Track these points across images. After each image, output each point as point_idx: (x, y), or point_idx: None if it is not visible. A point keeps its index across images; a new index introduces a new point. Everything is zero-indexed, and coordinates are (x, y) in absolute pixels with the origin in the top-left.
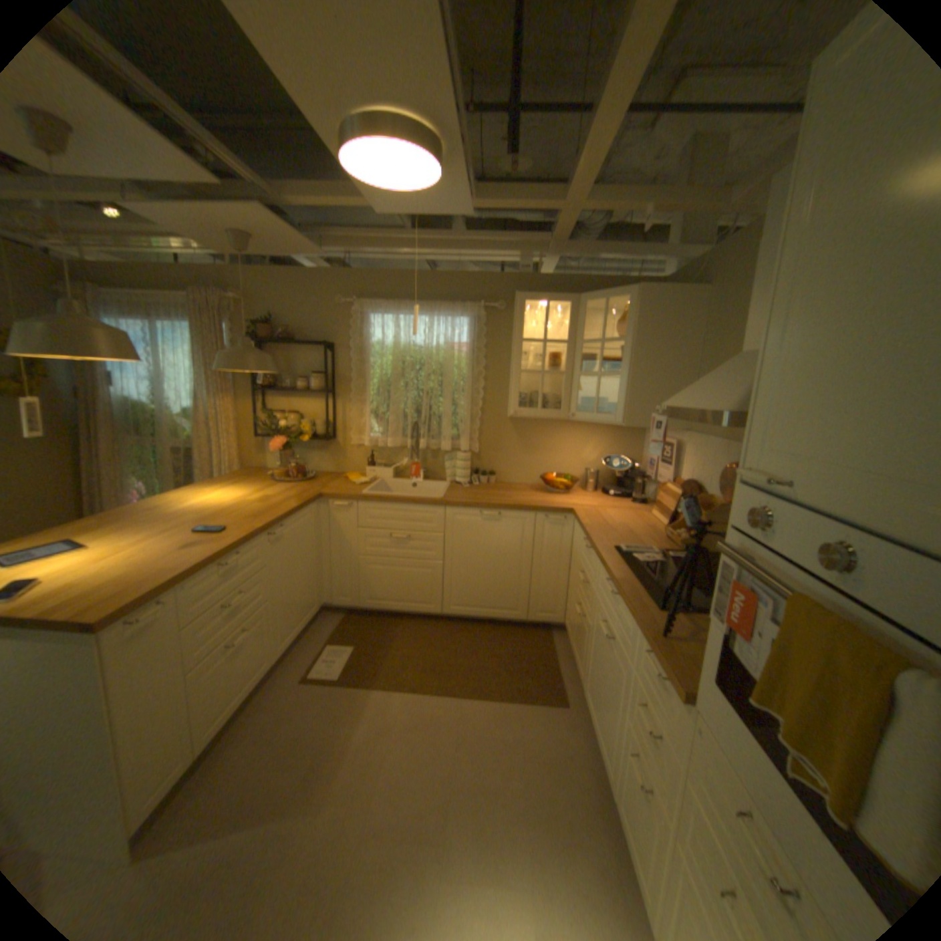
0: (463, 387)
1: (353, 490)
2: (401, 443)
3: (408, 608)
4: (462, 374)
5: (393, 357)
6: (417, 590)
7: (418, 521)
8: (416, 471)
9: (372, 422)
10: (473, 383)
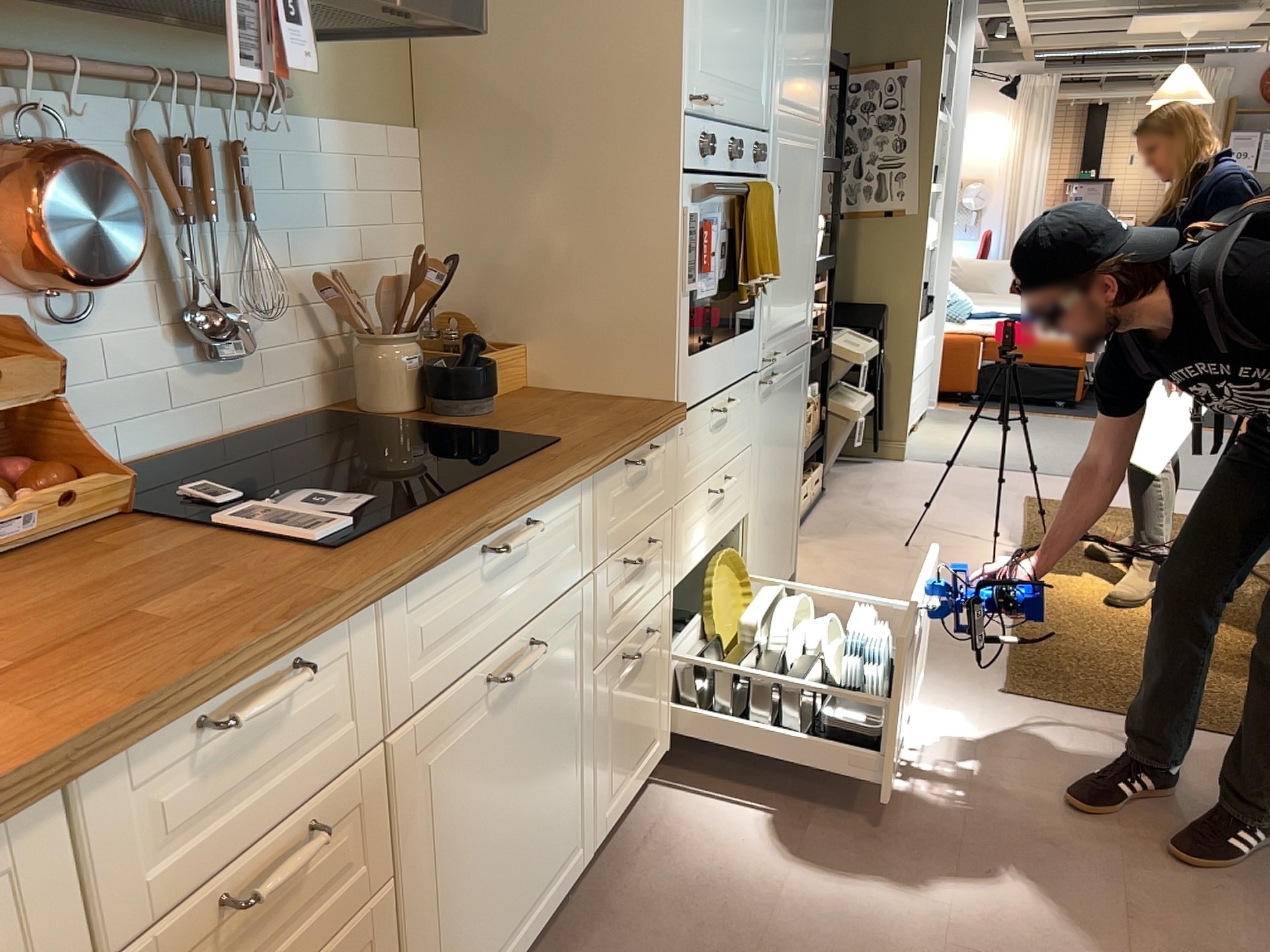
0: None
1: None
2: None
3: None
4: None
5: None
6: None
7: None
8: None
9: None
10: None
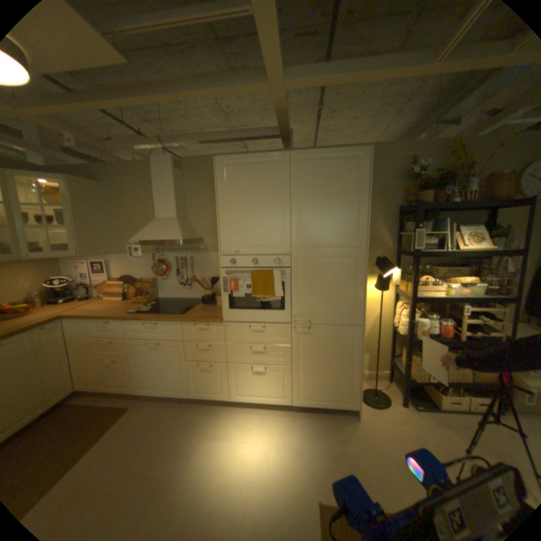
0: None
1: None
2: None
3: None
4: None
5: None
6: None
7: None
8: None
9: None
10: None
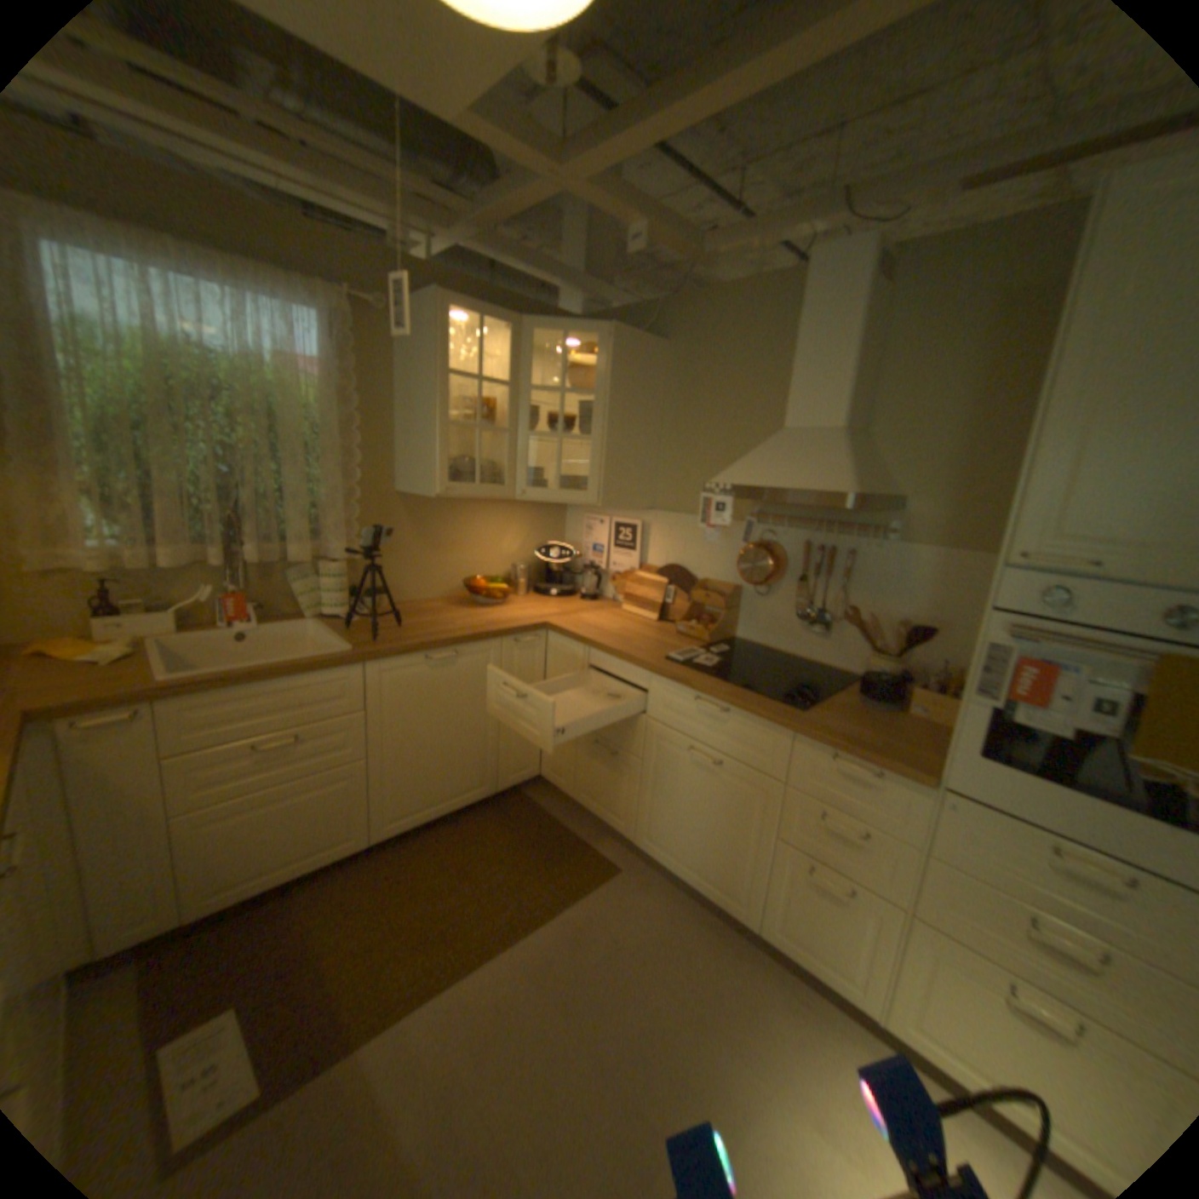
0: (322, 443)
1: (114, 681)
2: (187, 557)
3: (304, 869)
4: (312, 418)
5: (142, 365)
6: (320, 828)
7: (313, 703)
8: (238, 611)
9: (89, 516)
10: (333, 436)
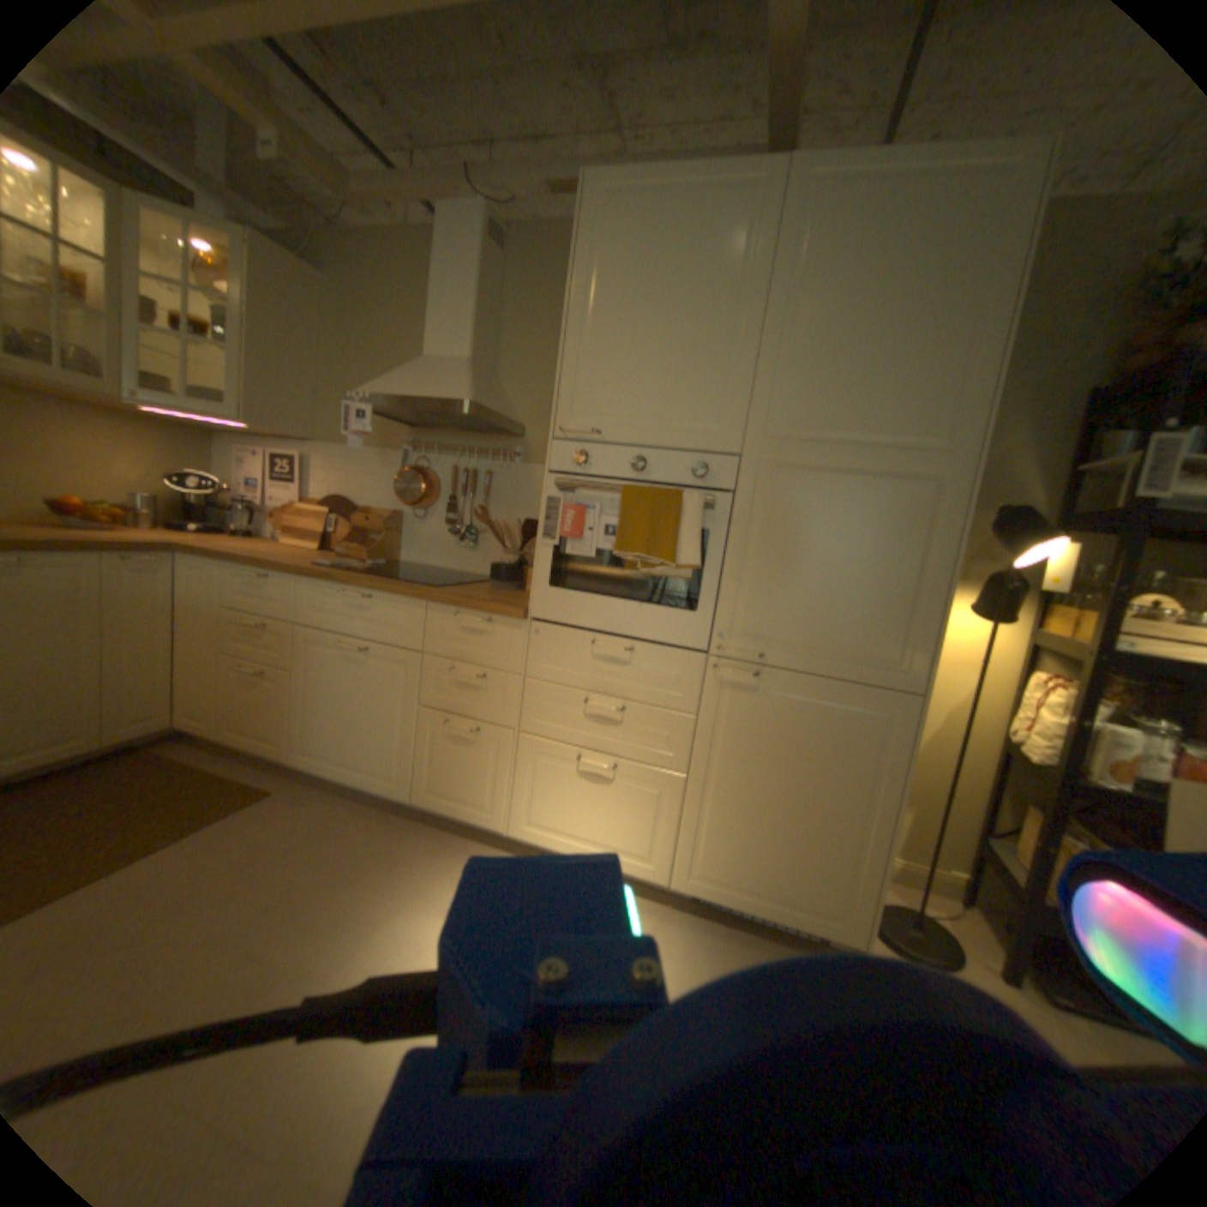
0: None
1: None
2: None
3: None
4: None
5: None
6: None
7: None
8: None
9: None
10: None
